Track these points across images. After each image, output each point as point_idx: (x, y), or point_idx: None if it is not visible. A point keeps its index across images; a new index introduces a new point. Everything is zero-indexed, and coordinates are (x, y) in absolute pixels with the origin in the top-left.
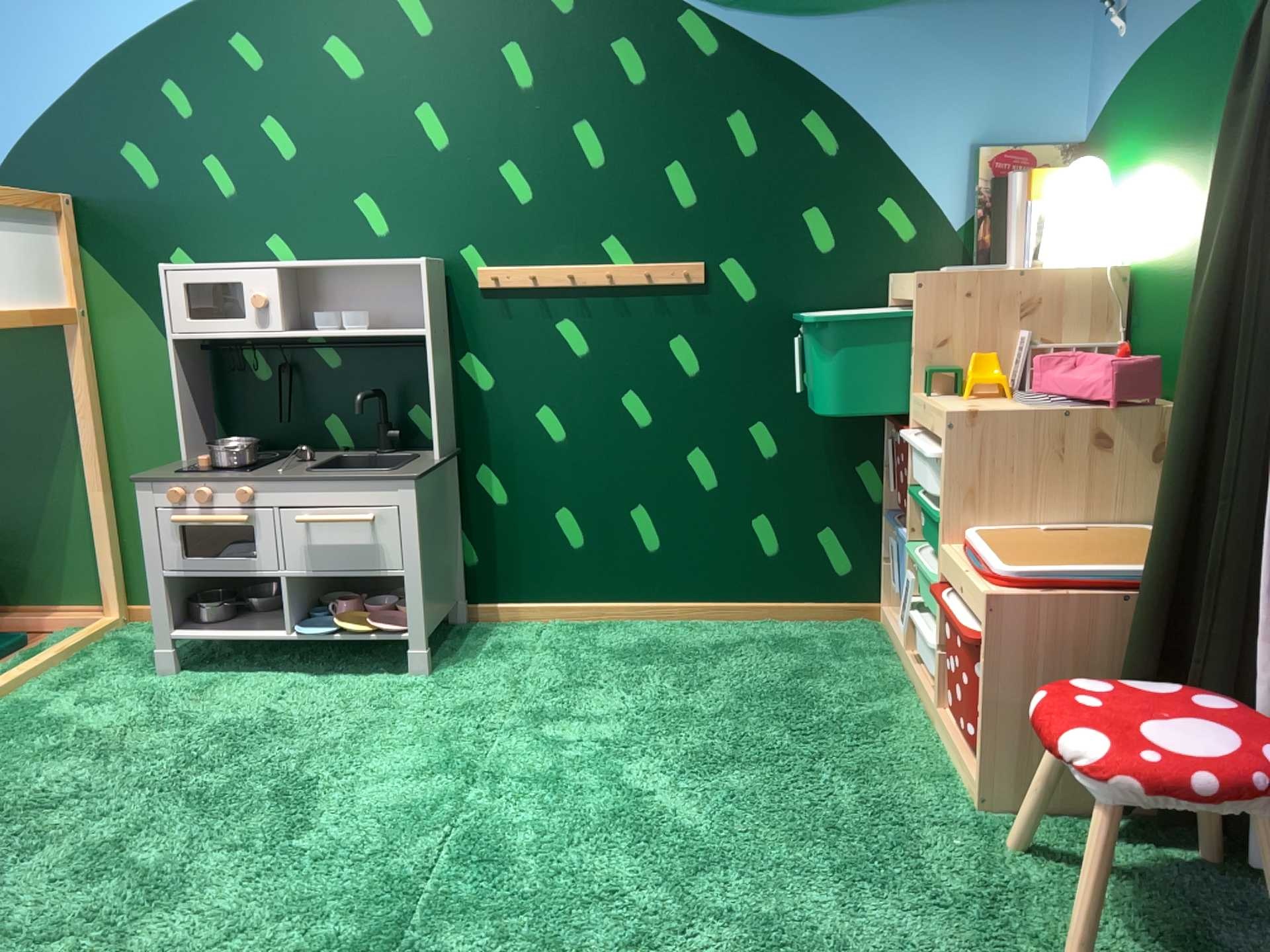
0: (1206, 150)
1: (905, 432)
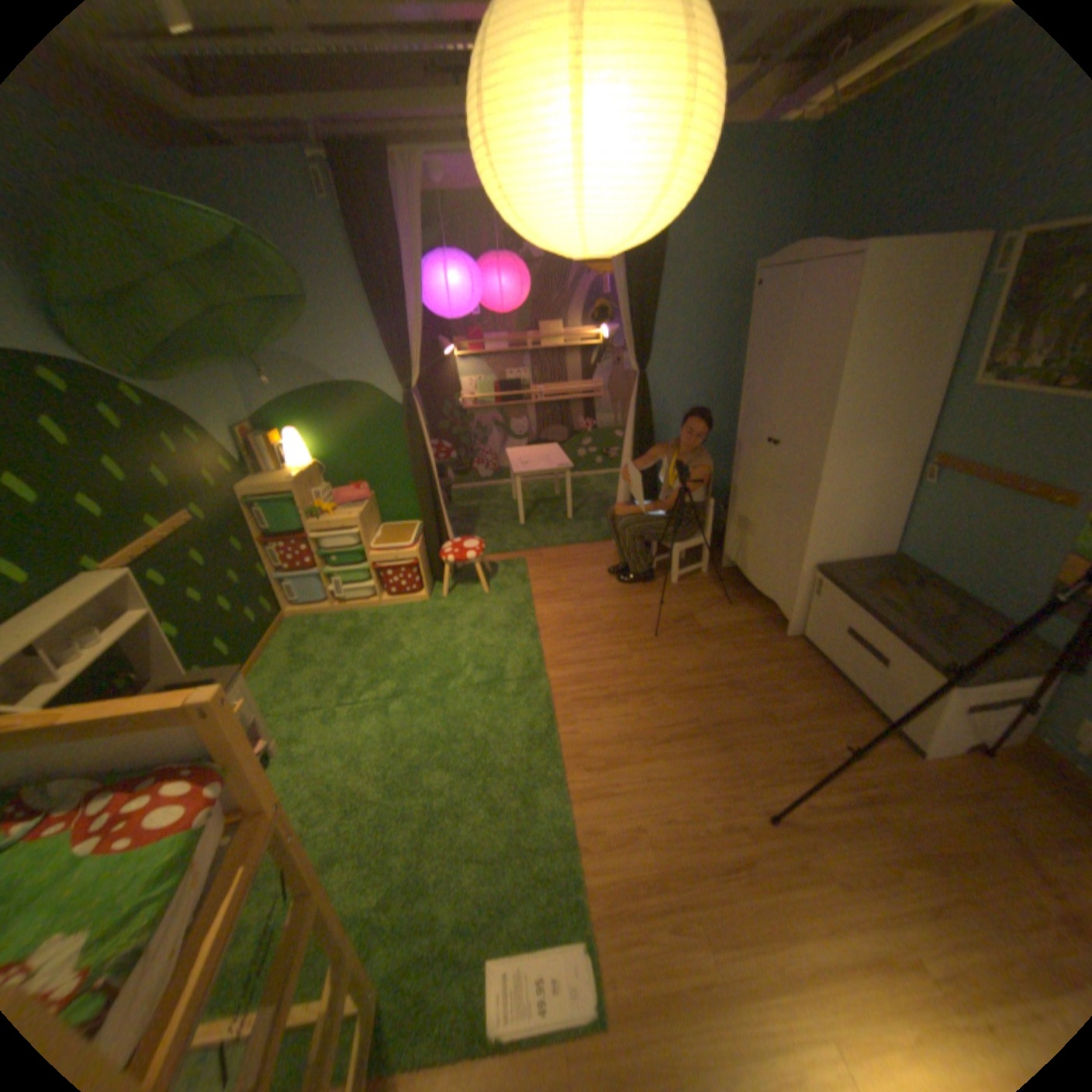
0: (347, 426)
1: (305, 538)
